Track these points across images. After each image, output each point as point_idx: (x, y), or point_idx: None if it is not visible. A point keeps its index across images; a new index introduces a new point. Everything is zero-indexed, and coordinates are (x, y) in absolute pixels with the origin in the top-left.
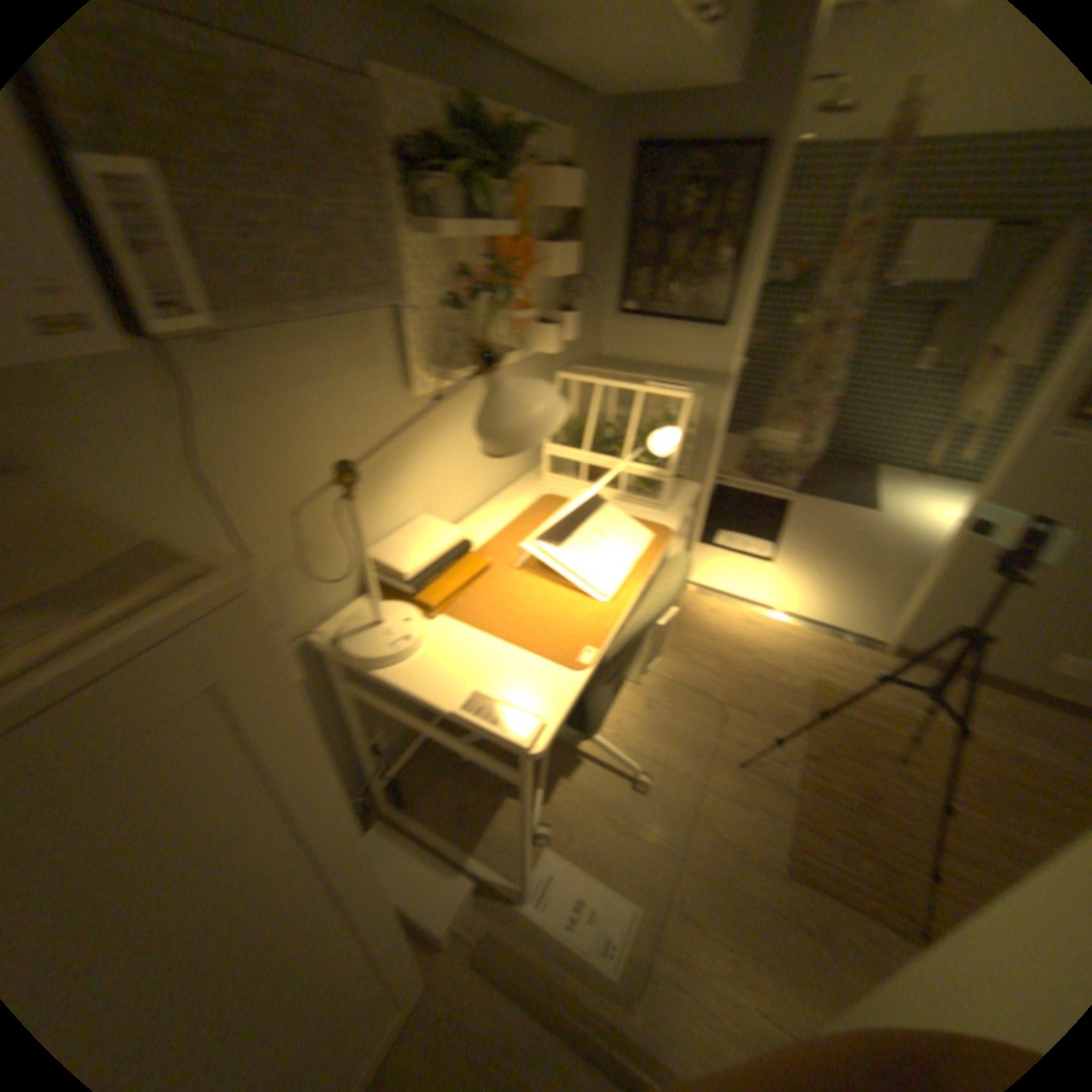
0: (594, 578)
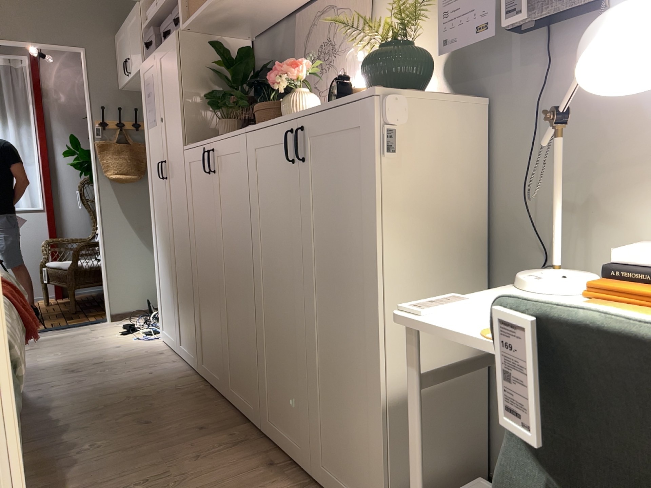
0: None
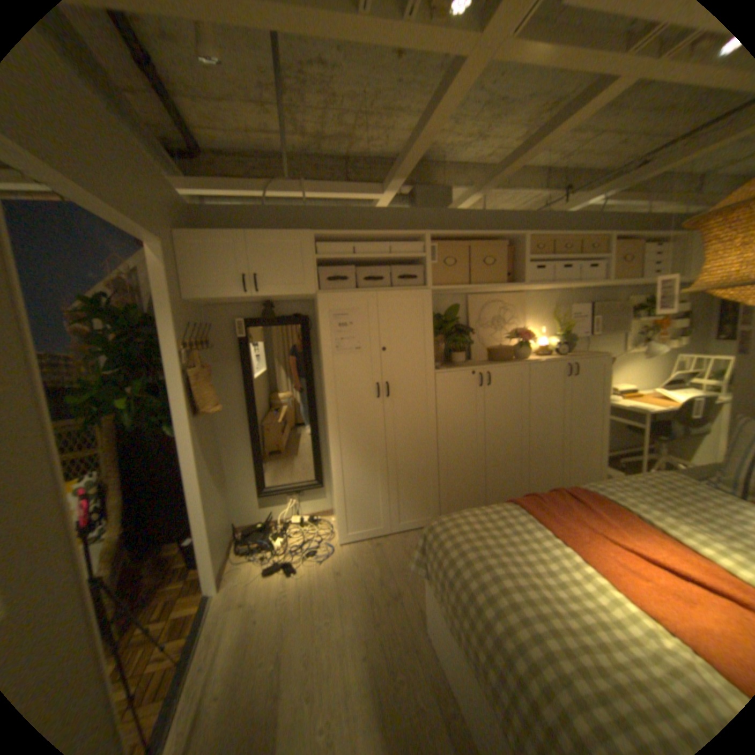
0: (678, 400)
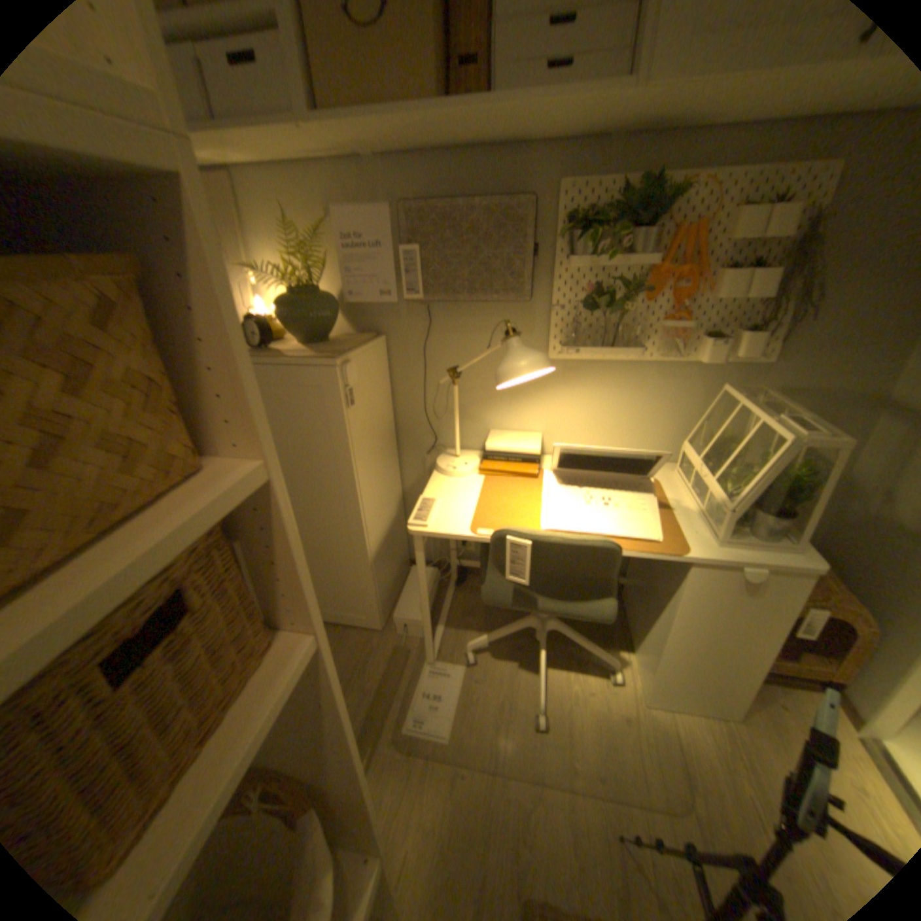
0: (553, 513)
